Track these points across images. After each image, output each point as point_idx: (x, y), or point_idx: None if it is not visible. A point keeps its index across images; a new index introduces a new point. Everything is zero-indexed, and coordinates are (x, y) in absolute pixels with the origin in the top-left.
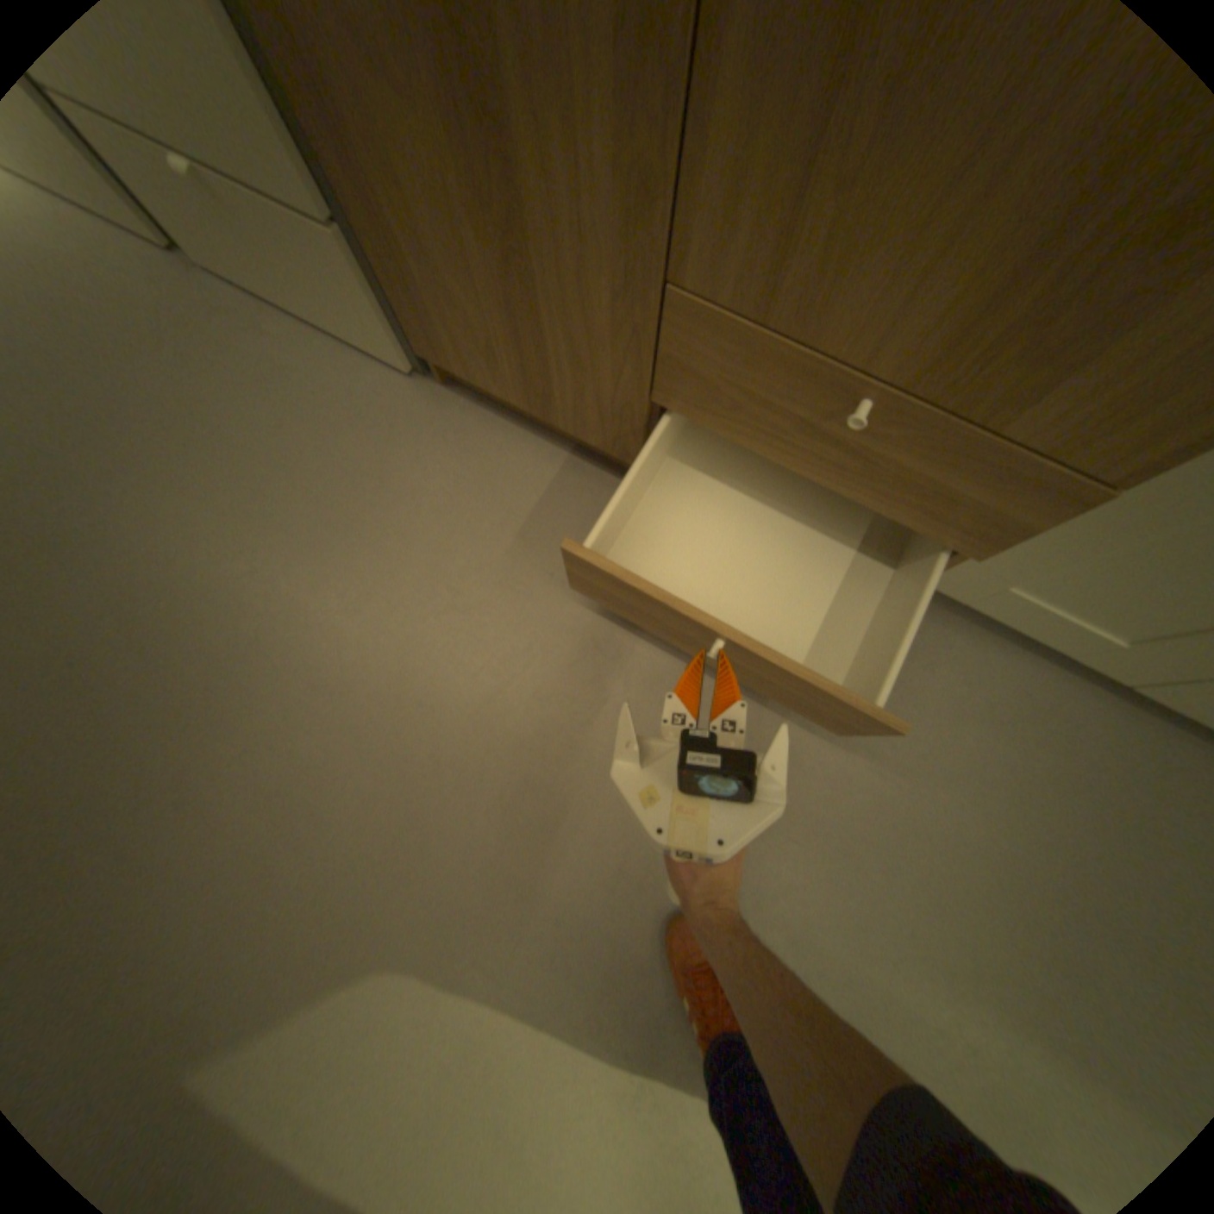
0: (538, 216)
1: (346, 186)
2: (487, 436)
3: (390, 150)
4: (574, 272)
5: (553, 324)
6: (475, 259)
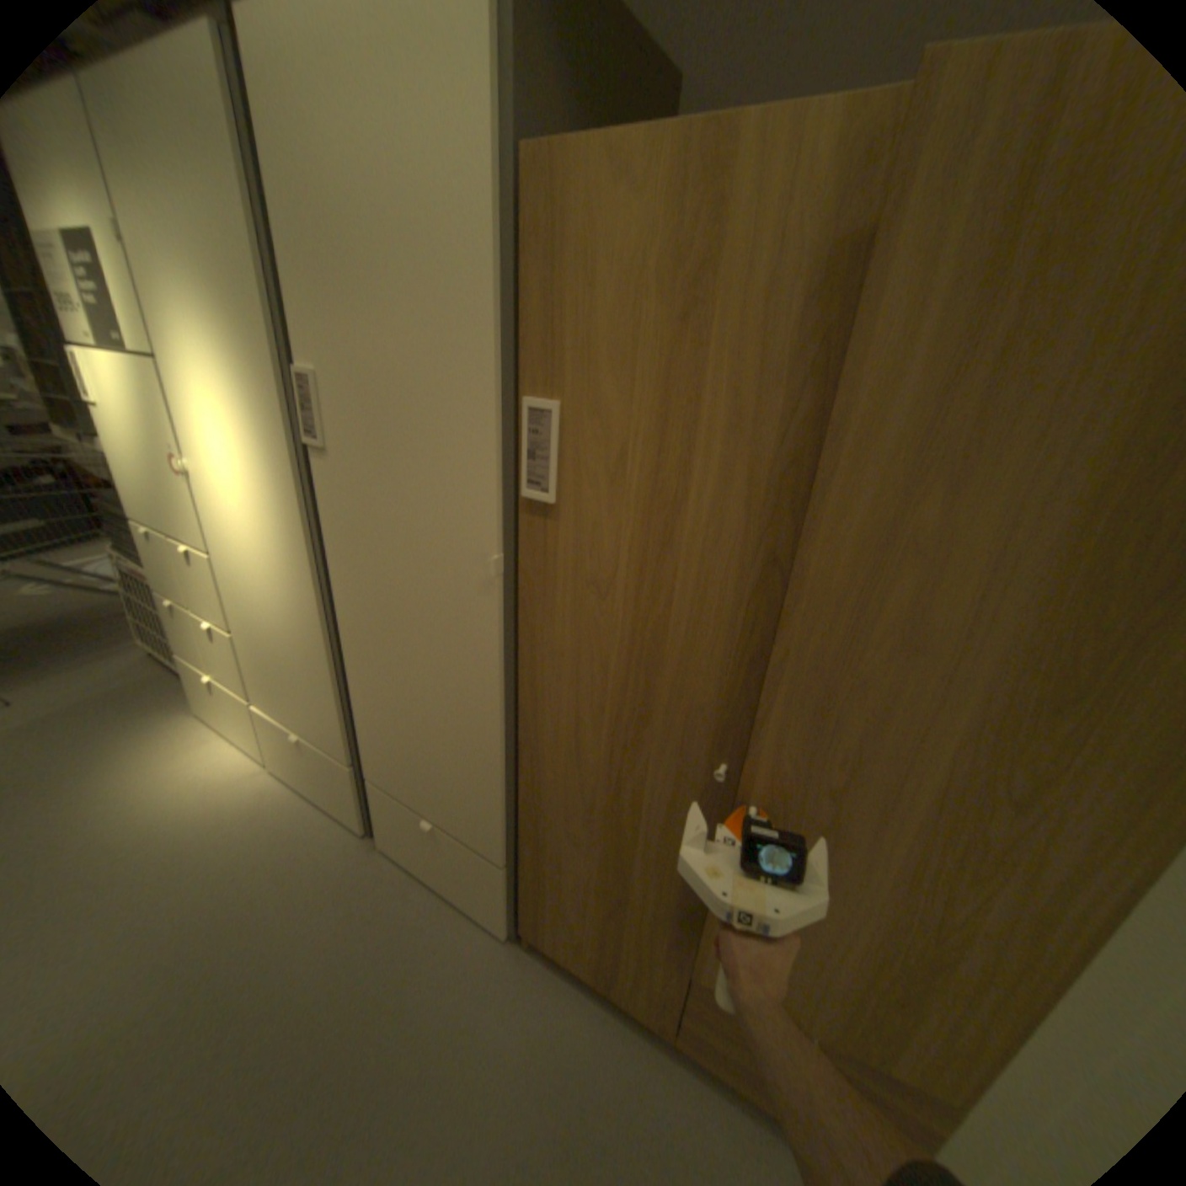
0: (636, 908)
1: (526, 860)
2: (556, 999)
3: (565, 865)
4: (650, 932)
5: (630, 948)
6: (592, 909)
